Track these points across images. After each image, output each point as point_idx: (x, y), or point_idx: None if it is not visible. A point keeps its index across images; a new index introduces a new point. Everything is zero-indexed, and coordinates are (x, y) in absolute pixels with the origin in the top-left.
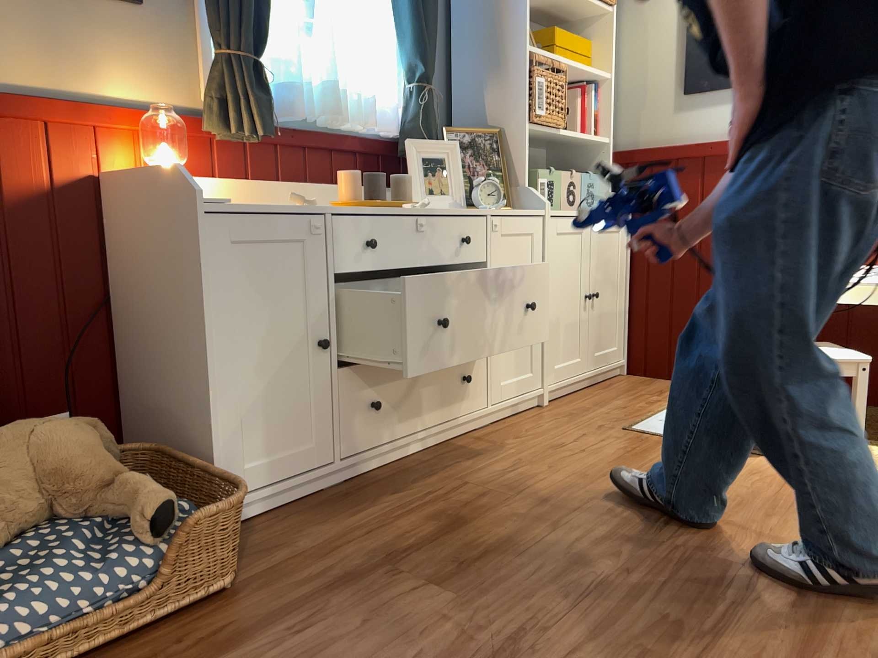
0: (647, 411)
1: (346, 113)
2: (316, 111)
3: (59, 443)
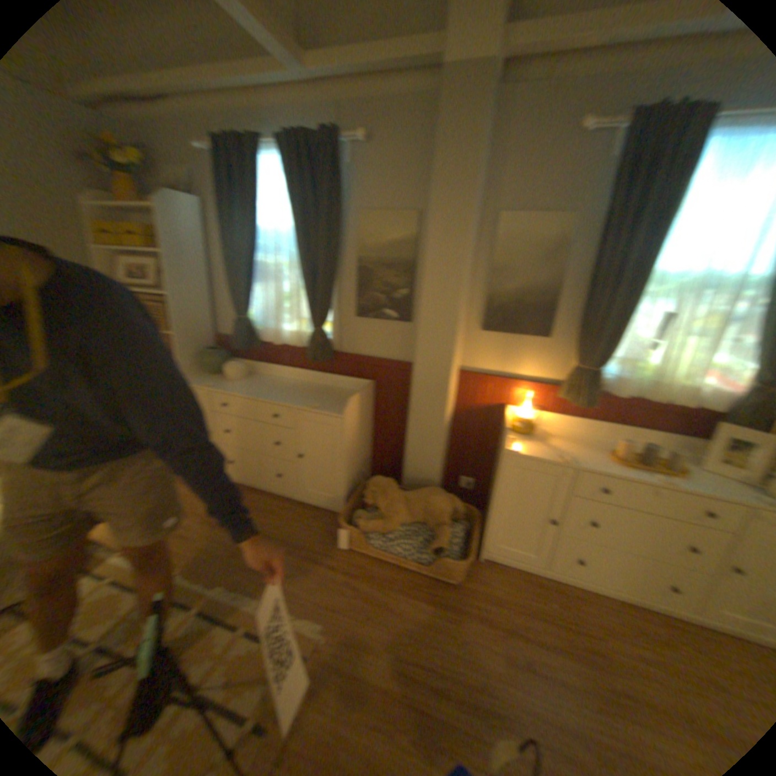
0: None
1: (677, 391)
2: (644, 391)
3: (436, 505)
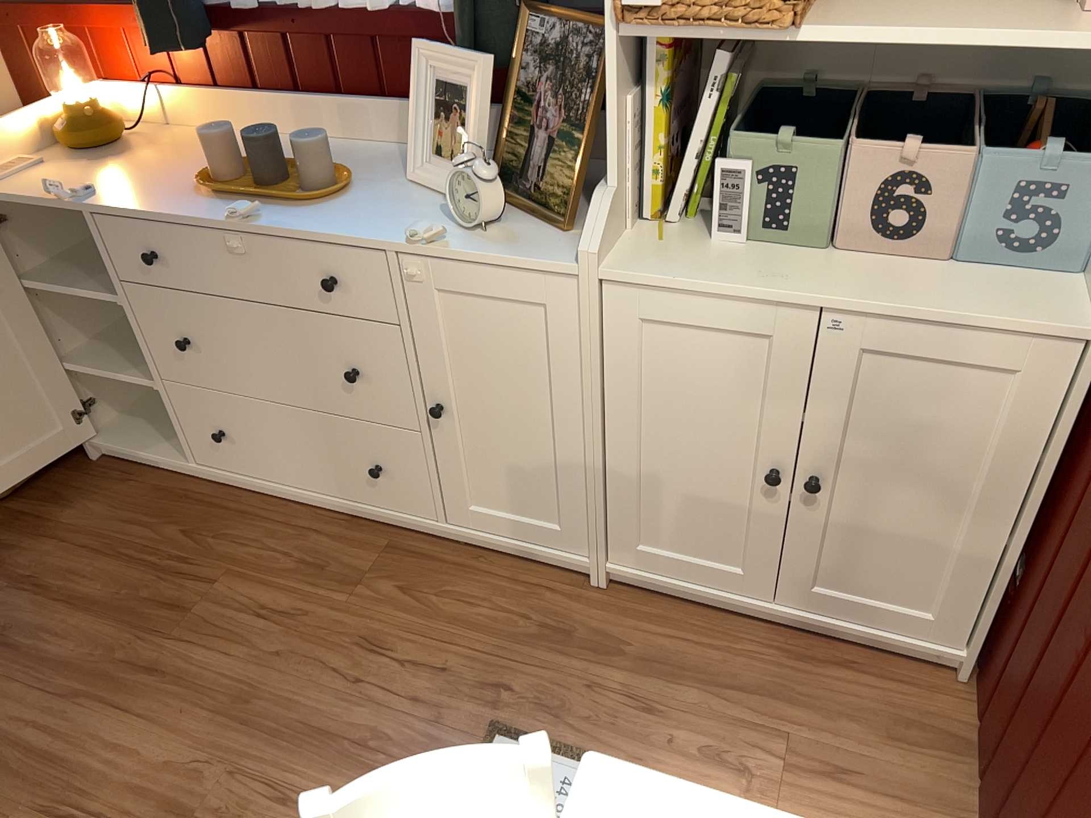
0: (636, 746)
1: None
2: None
3: None
